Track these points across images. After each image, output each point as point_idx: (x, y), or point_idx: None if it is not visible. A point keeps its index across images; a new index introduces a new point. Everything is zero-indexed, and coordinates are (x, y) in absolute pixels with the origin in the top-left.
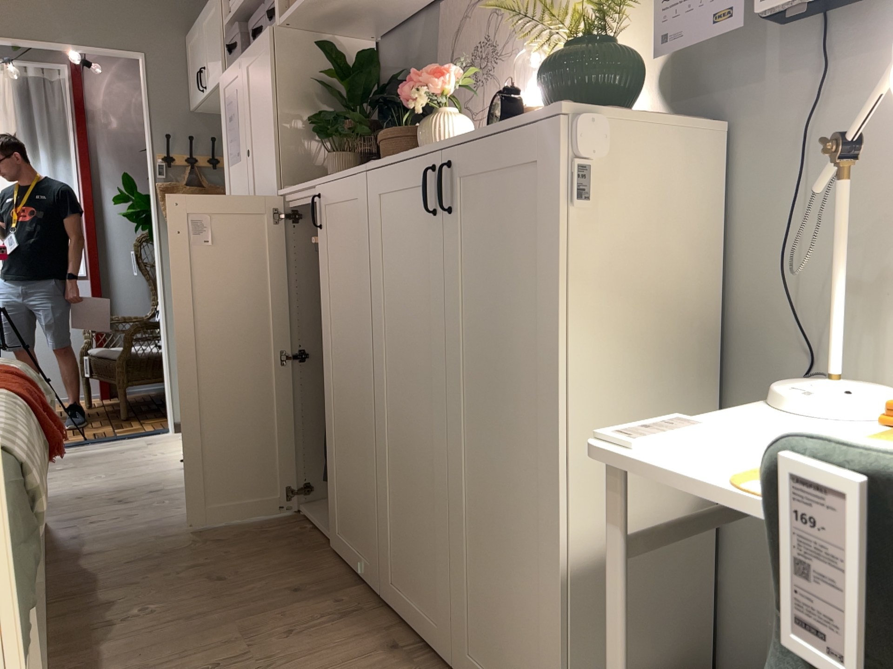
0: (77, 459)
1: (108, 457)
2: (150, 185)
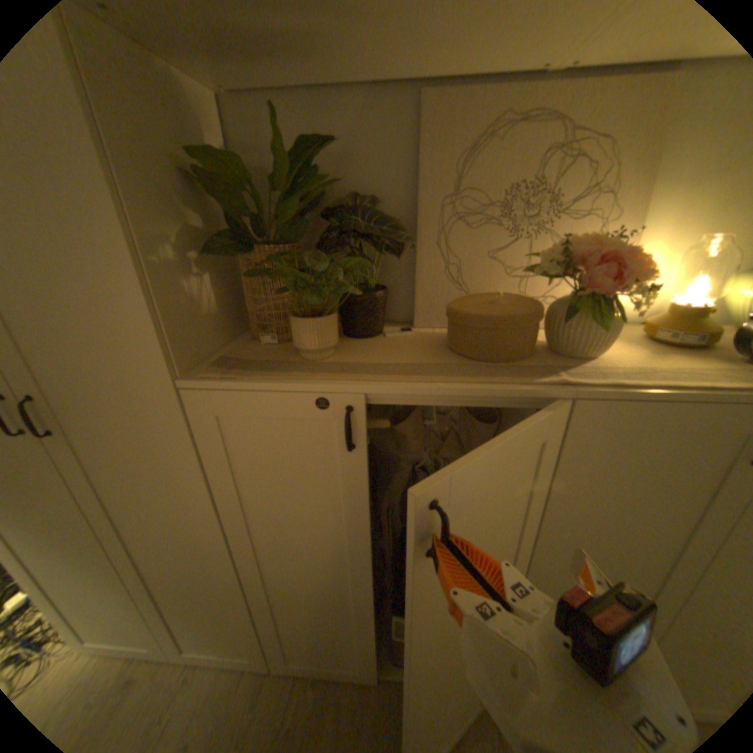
0: None
1: None
2: None
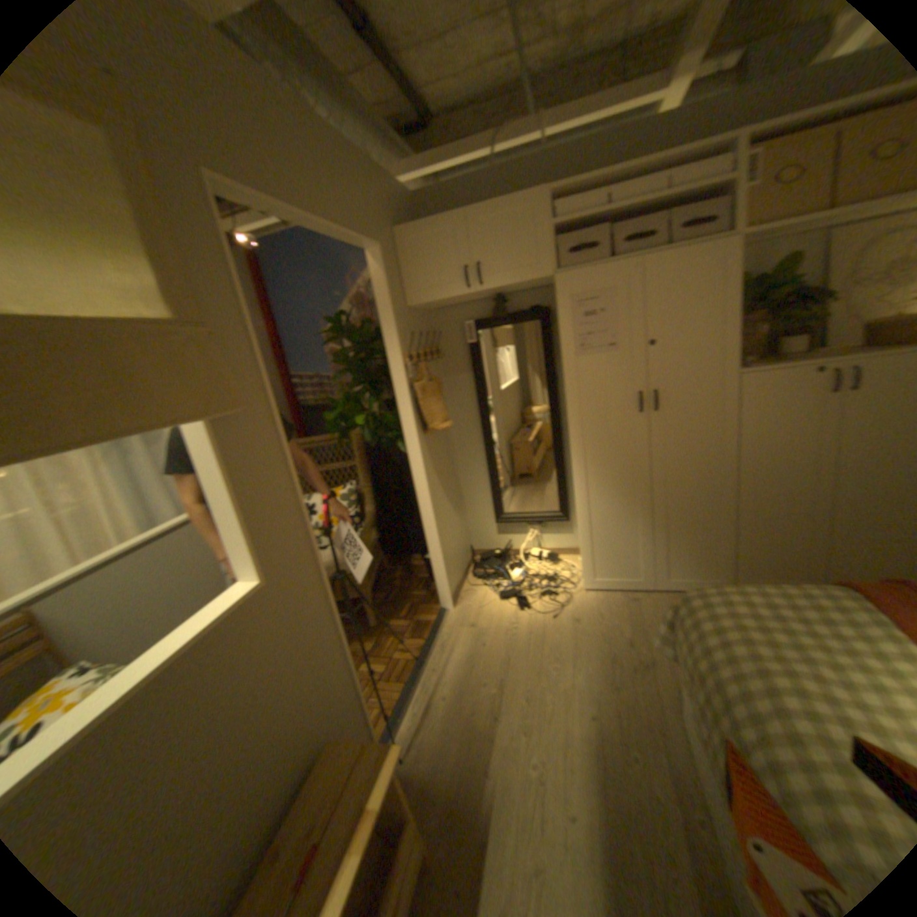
0: (477, 677)
1: (488, 656)
2: (397, 390)
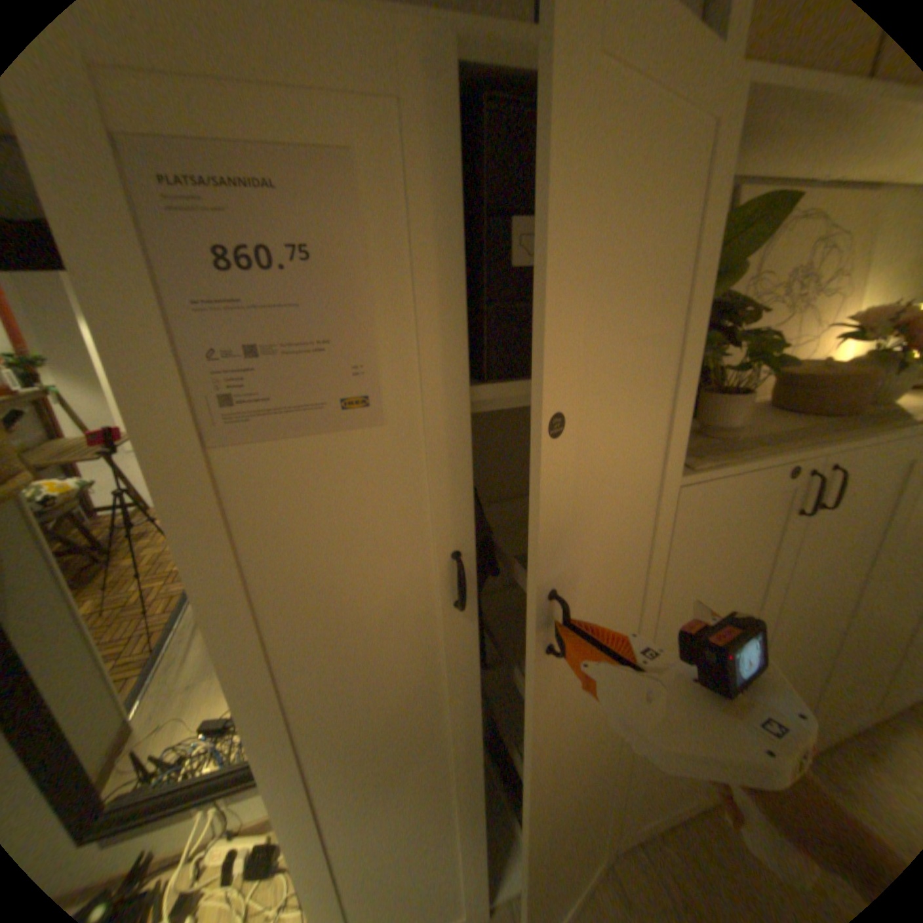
0: None
1: None
2: None
